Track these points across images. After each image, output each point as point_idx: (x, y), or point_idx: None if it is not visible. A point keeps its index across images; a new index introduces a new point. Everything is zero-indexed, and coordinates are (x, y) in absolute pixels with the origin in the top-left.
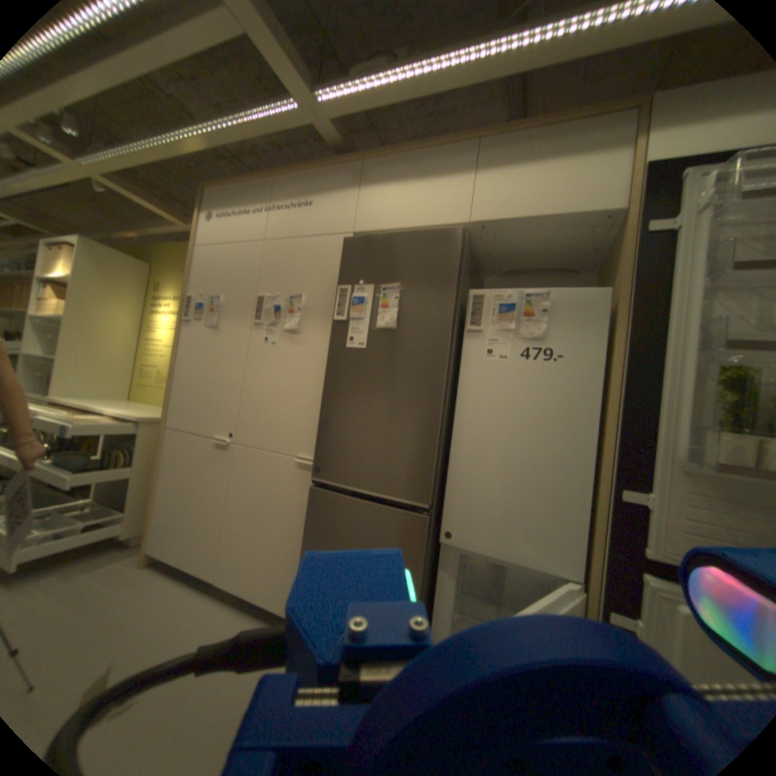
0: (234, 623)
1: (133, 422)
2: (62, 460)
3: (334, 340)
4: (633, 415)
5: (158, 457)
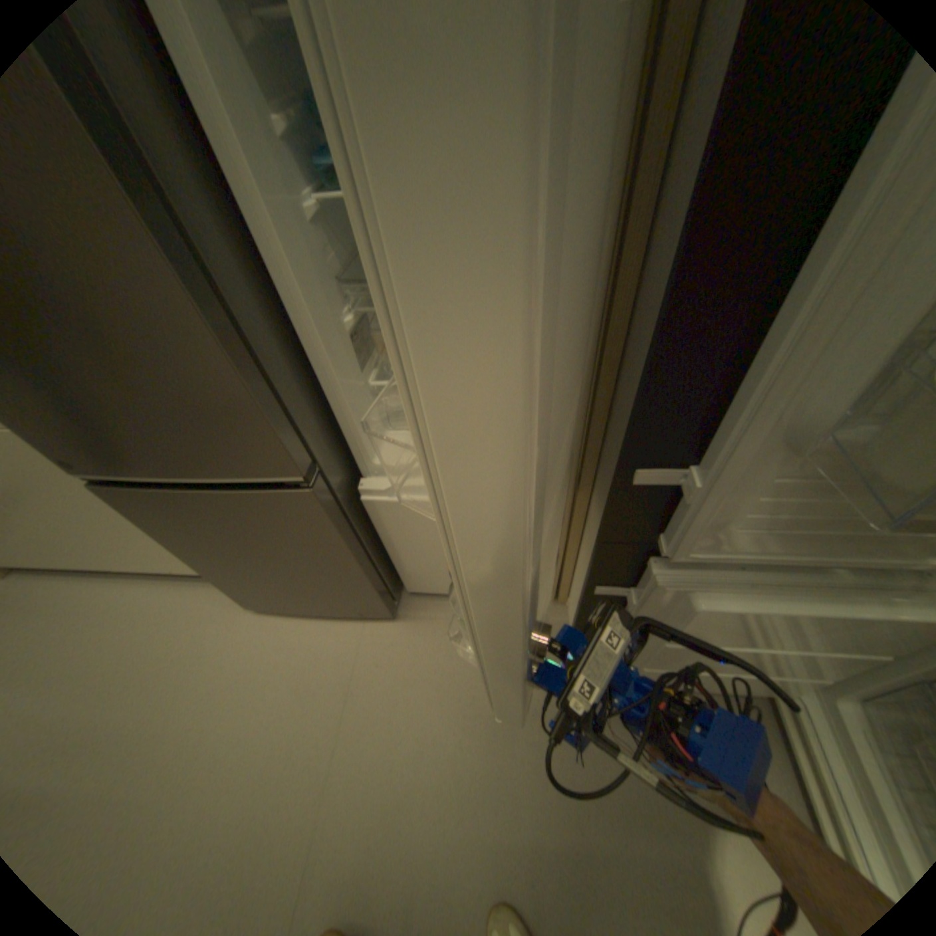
0: (169, 596)
1: None
2: None
3: None
4: (695, 238)
5: None
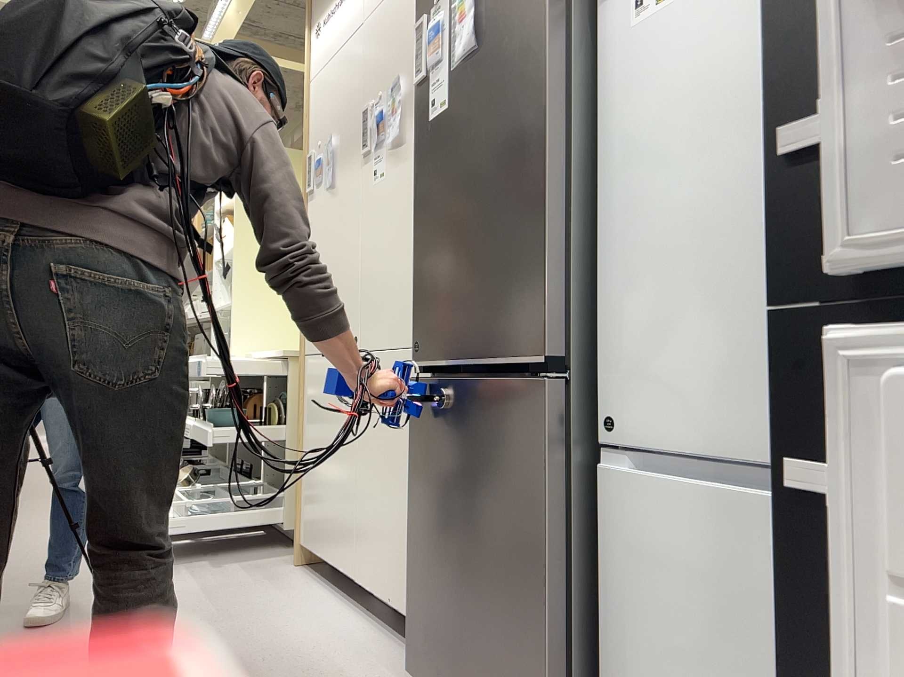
0: (368, 636)
1: (285, 360)
2: (225, 422)
3: (419, 118)
4: None
5: (301, 399)
